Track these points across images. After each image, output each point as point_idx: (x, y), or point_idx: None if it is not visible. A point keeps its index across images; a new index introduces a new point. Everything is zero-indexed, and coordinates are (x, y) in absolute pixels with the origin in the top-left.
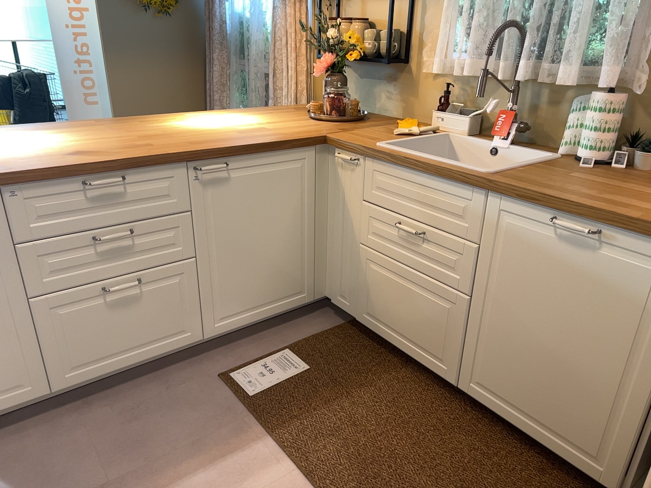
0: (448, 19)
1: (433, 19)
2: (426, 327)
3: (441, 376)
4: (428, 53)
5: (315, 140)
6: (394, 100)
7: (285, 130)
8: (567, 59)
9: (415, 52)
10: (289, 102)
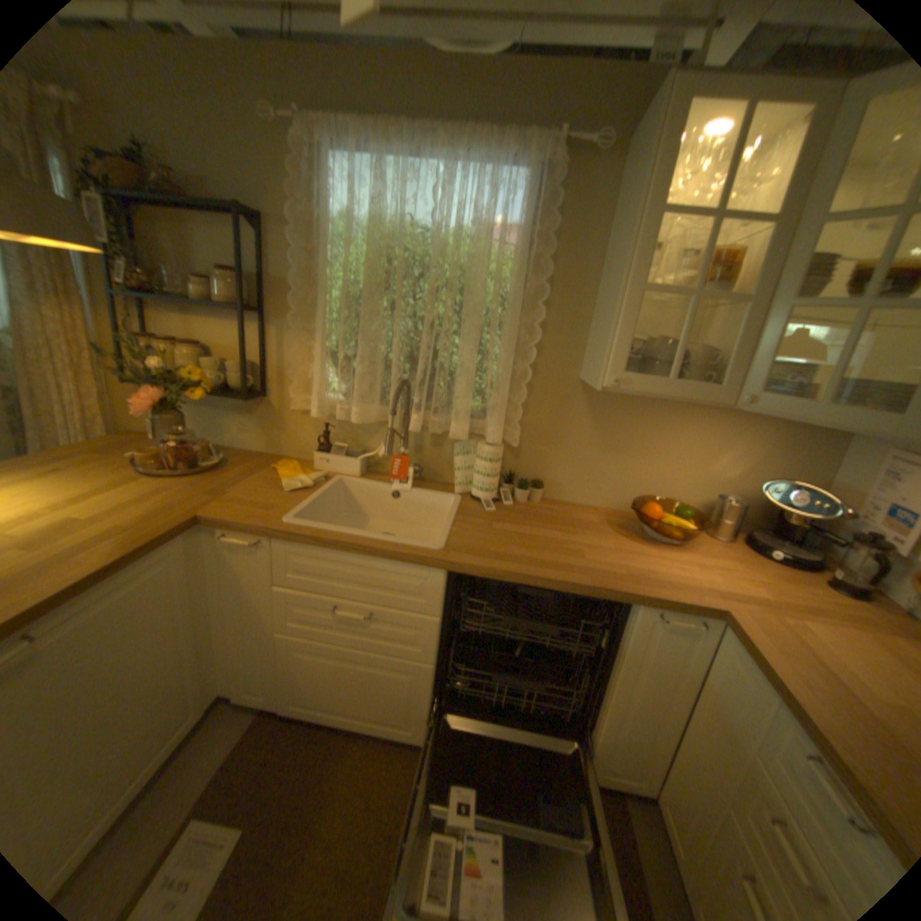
0: (324, 361)
1: (297, 354)
2: (382, 704)
3: (405, 743)
4: (295, 388)
5: (182, 527)
6: (253, 432)
7: (118, 519)
8: (456, 414)
9: (276, 384)
10: (71, 432)
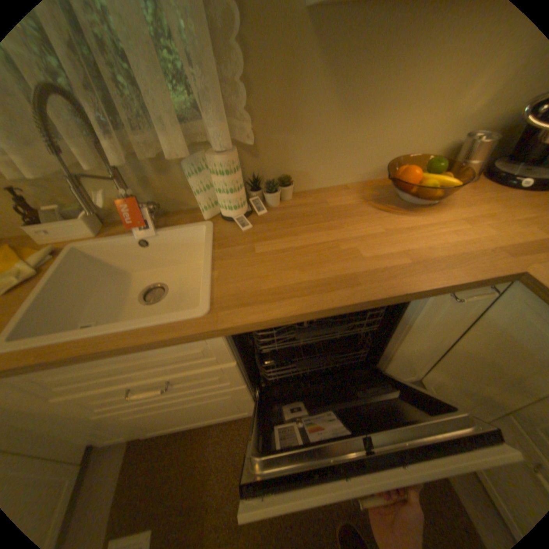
0: None
1: None
2: (216, 411)
3: (244, 416)
4: None
5: None
6: None
7: None
8: (160, 120)
9: None
10: None
